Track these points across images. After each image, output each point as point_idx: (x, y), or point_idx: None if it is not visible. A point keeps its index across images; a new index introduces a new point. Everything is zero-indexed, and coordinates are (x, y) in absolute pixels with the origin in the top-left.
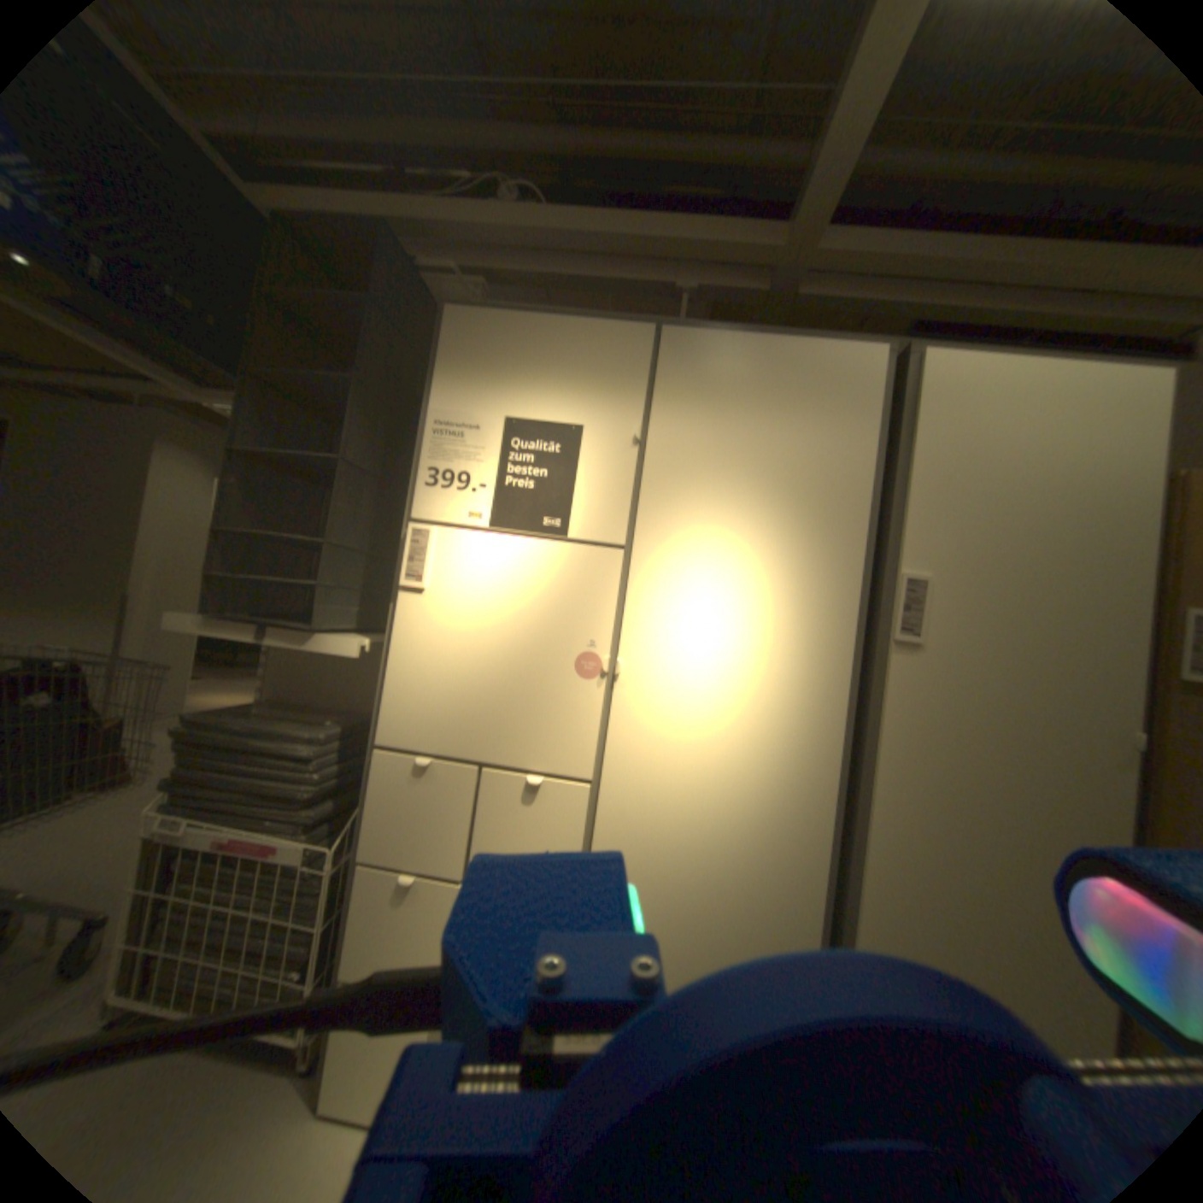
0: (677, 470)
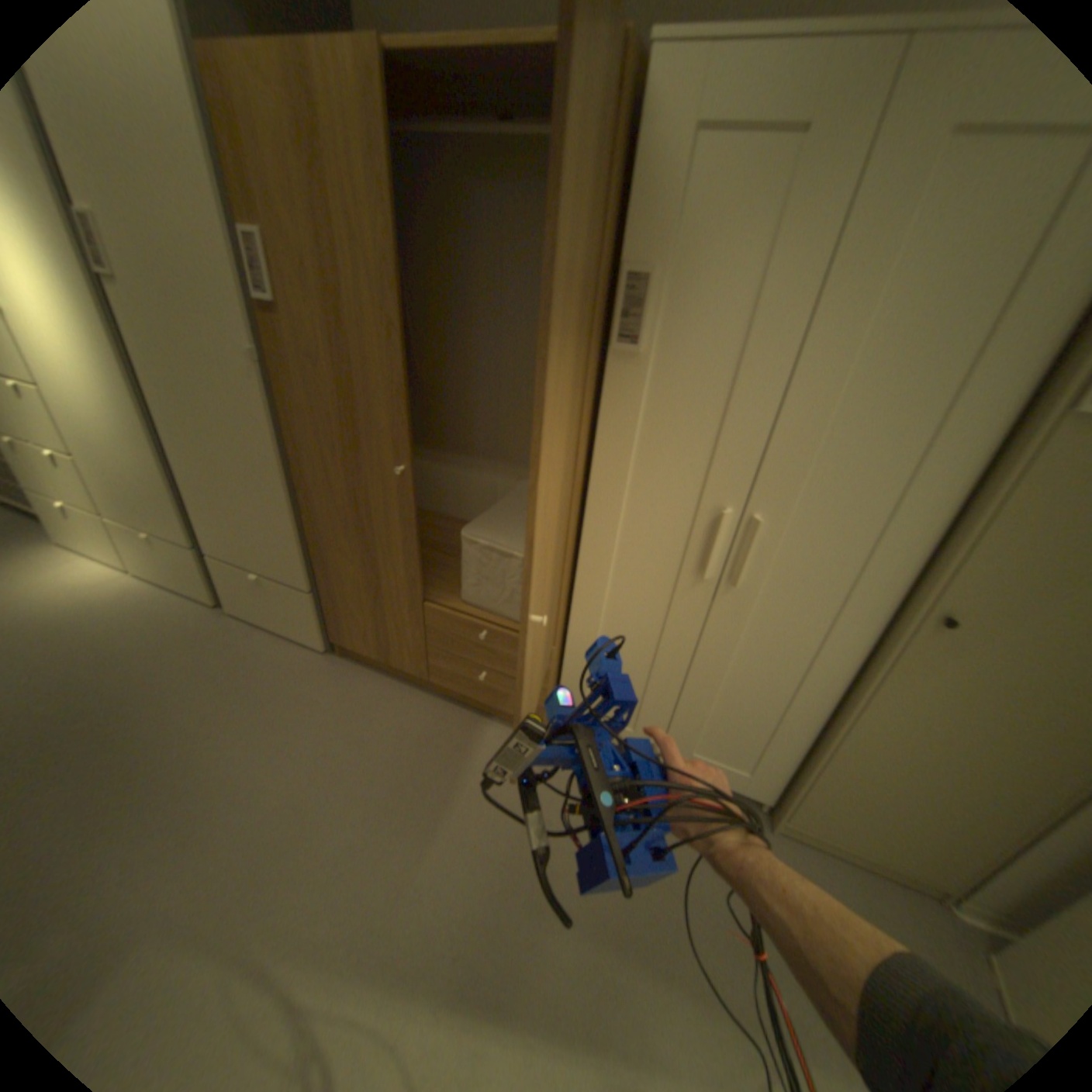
0: None
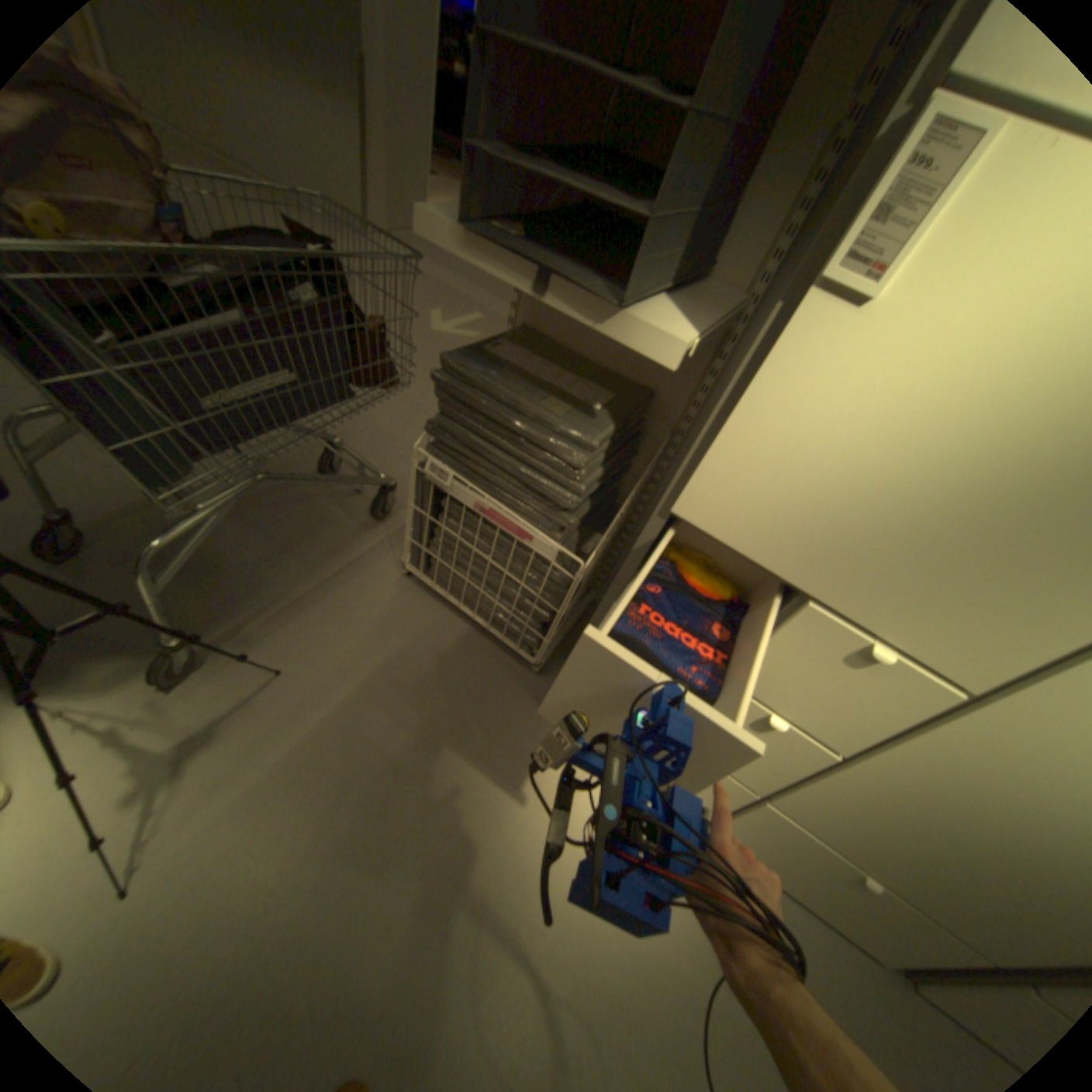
0: None
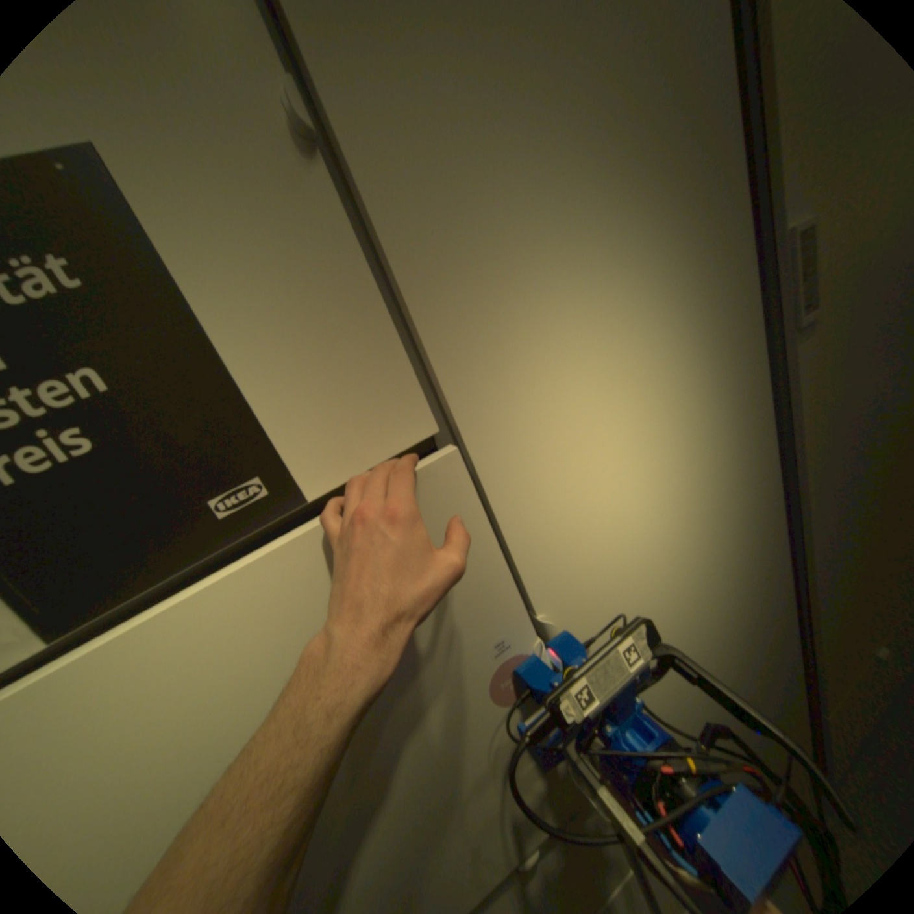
0: (444, 184)
